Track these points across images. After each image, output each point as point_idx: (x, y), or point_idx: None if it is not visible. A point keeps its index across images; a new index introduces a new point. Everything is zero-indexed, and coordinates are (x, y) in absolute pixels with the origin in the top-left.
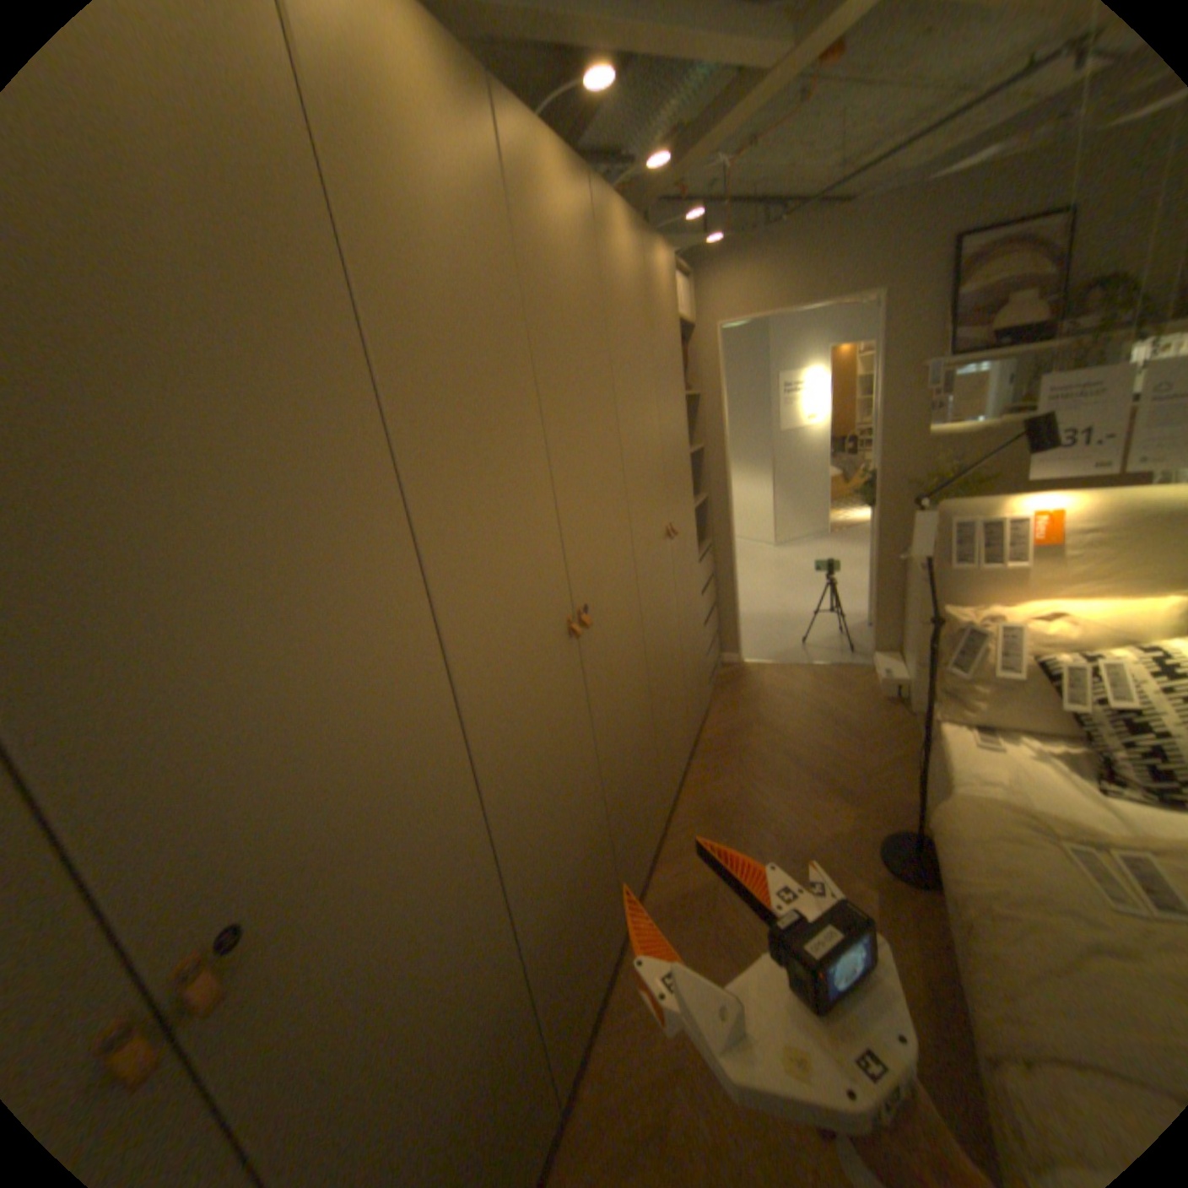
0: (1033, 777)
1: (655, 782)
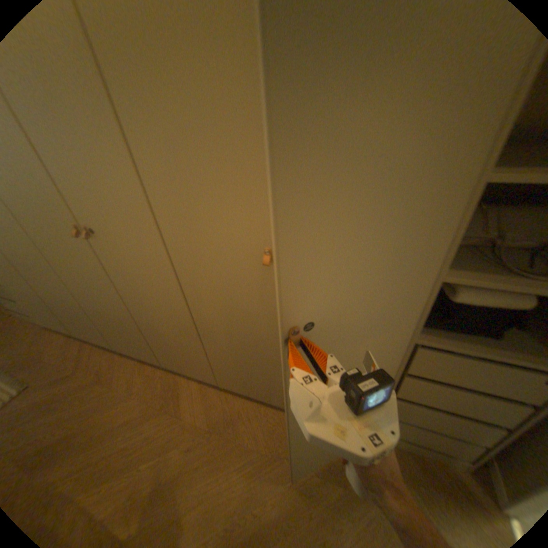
0: None
1: (201, 364)
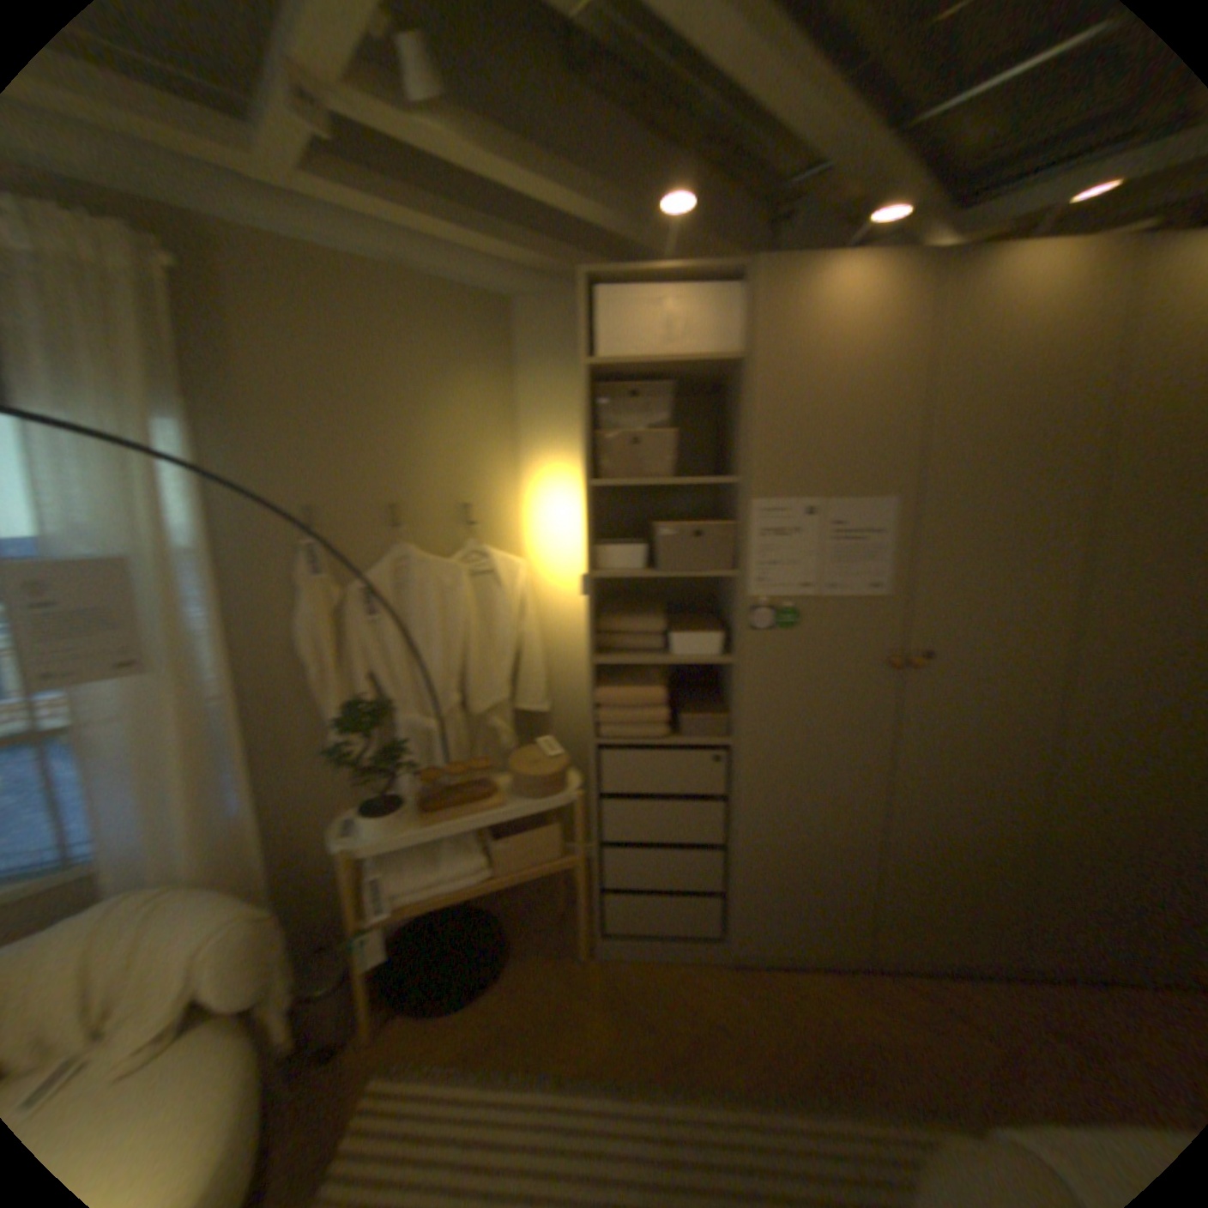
0: None
1: None
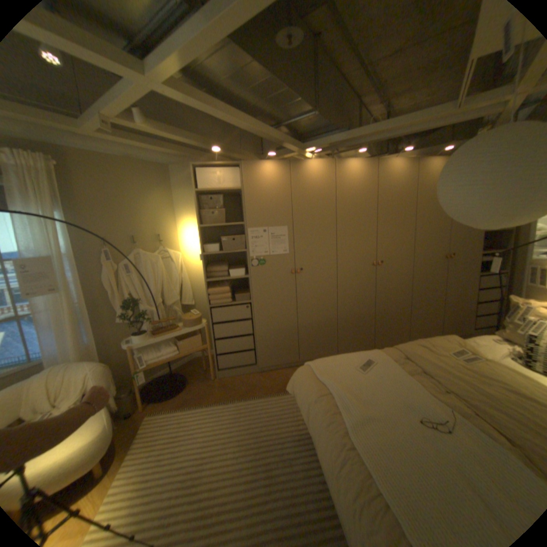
0: (496, 349)
1: (406, 327)
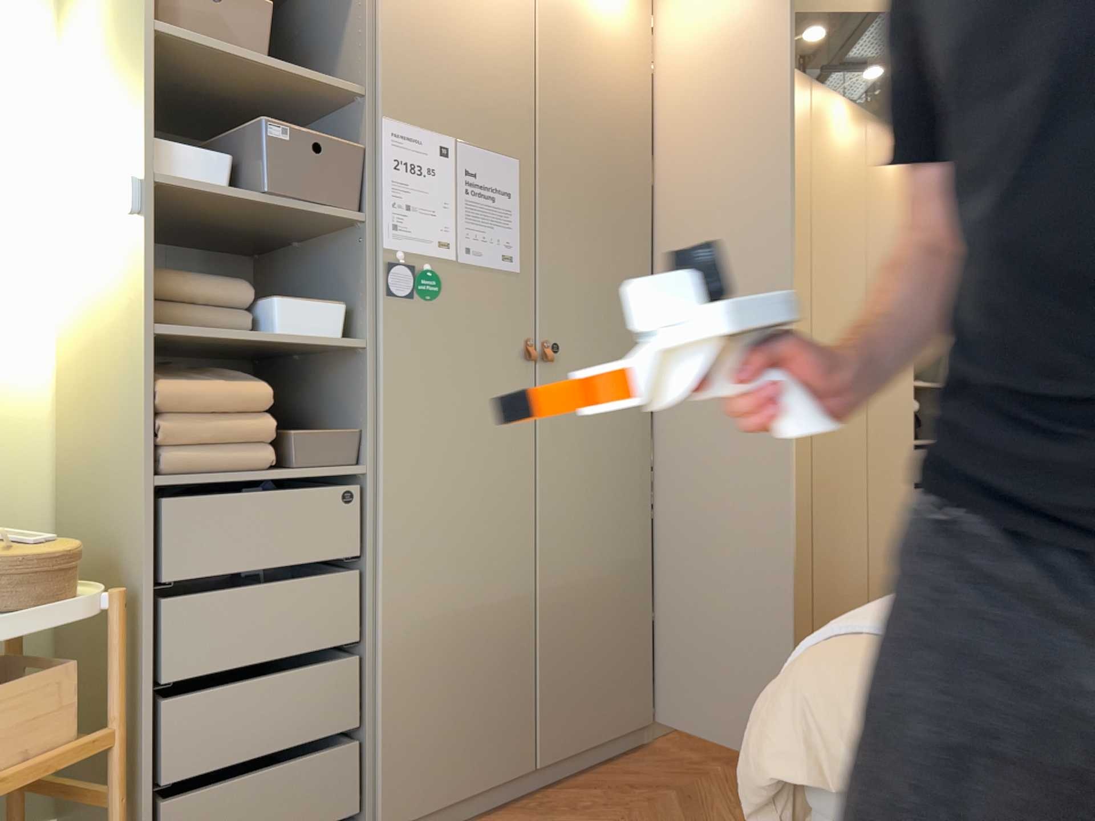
0: None
1: None
